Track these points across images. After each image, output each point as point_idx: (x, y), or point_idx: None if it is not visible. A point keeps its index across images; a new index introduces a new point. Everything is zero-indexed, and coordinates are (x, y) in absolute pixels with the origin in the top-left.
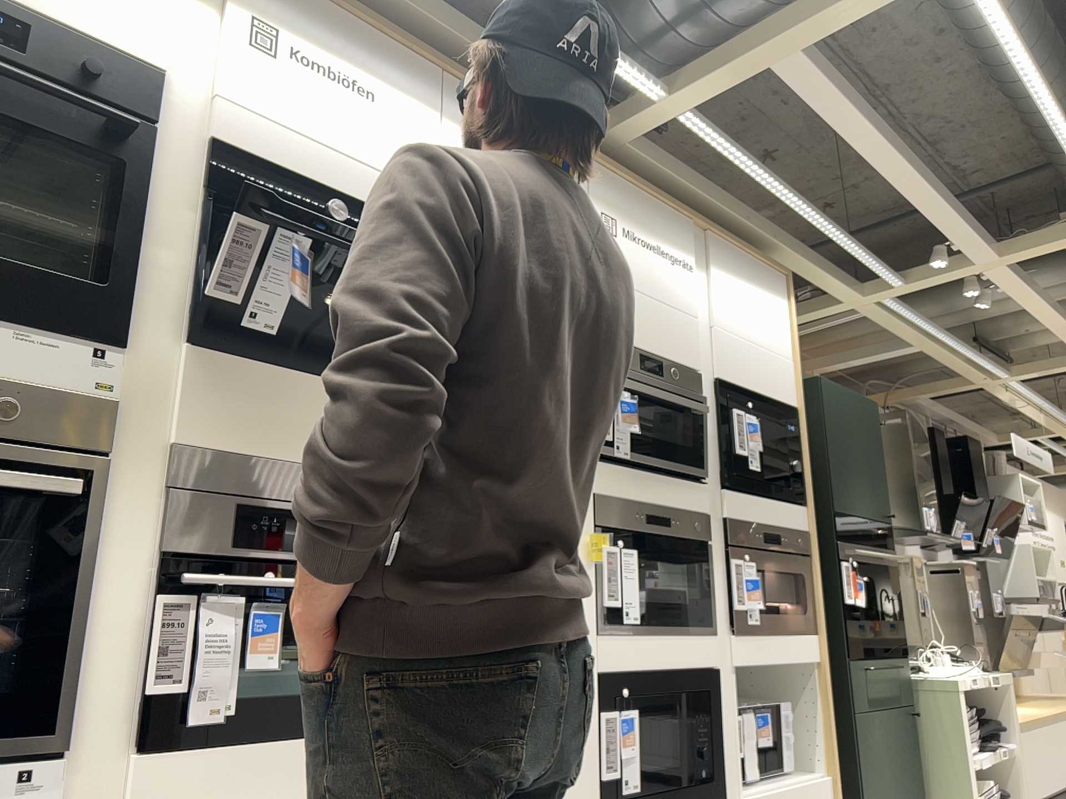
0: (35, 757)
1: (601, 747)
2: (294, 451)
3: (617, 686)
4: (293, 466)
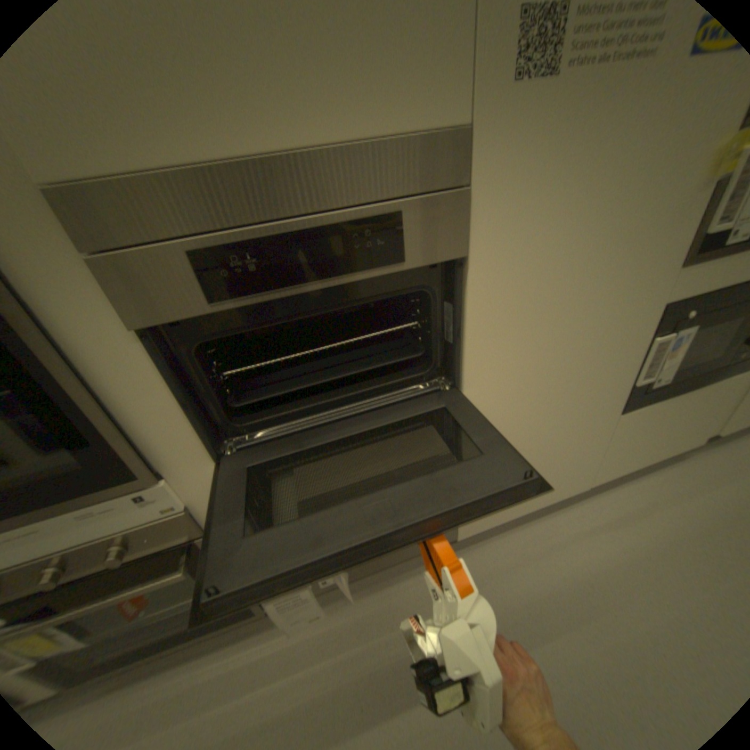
0: (135, 489)
1: (644, 363)
2: (233, 138)
3: (683, 311)
4: (252, 157)
